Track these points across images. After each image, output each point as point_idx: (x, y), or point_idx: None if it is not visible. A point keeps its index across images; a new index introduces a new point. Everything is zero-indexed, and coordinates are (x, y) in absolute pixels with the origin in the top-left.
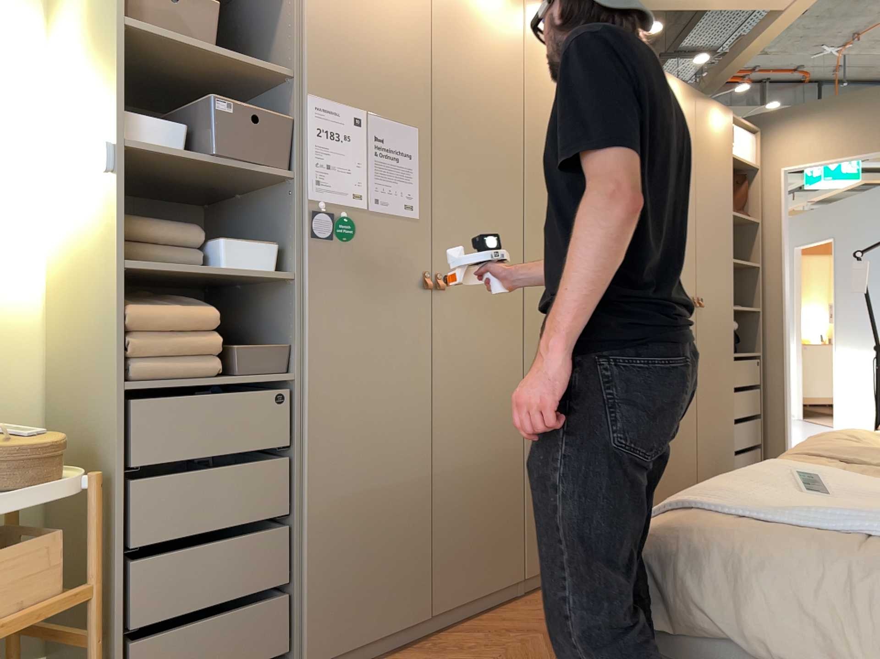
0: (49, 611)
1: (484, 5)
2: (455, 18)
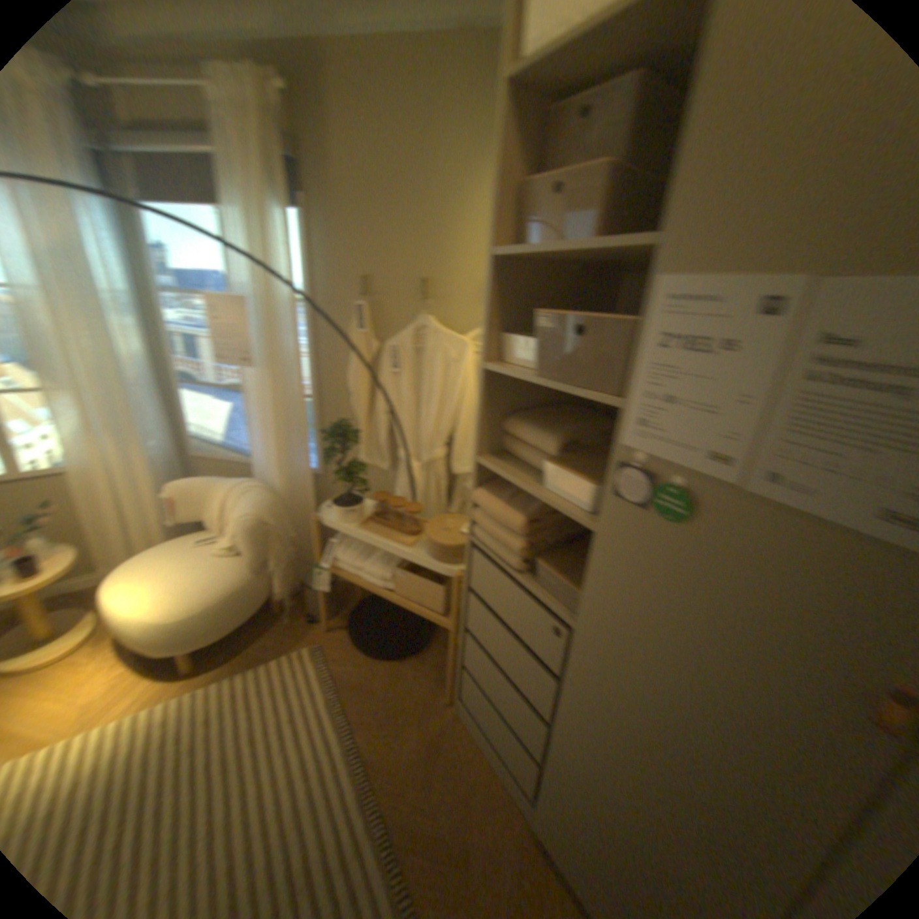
0: (428, 618)
1: None
2: None
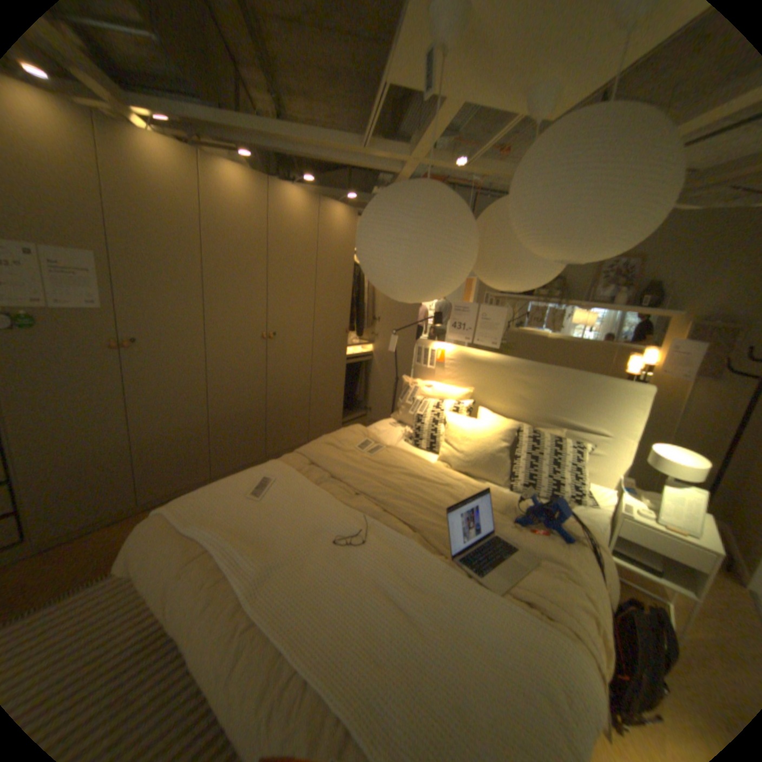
0: None
1: (155, 164)
2: (125, 175)
